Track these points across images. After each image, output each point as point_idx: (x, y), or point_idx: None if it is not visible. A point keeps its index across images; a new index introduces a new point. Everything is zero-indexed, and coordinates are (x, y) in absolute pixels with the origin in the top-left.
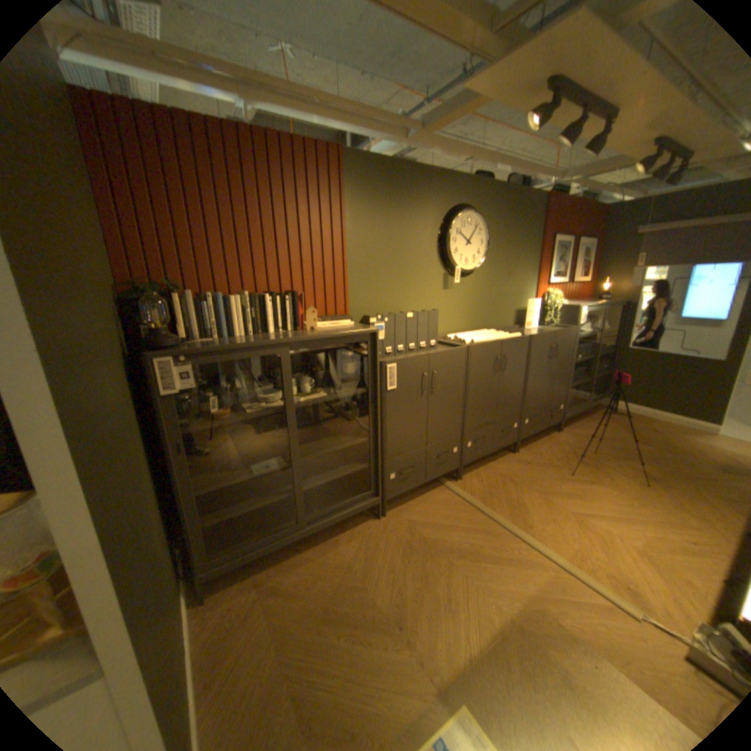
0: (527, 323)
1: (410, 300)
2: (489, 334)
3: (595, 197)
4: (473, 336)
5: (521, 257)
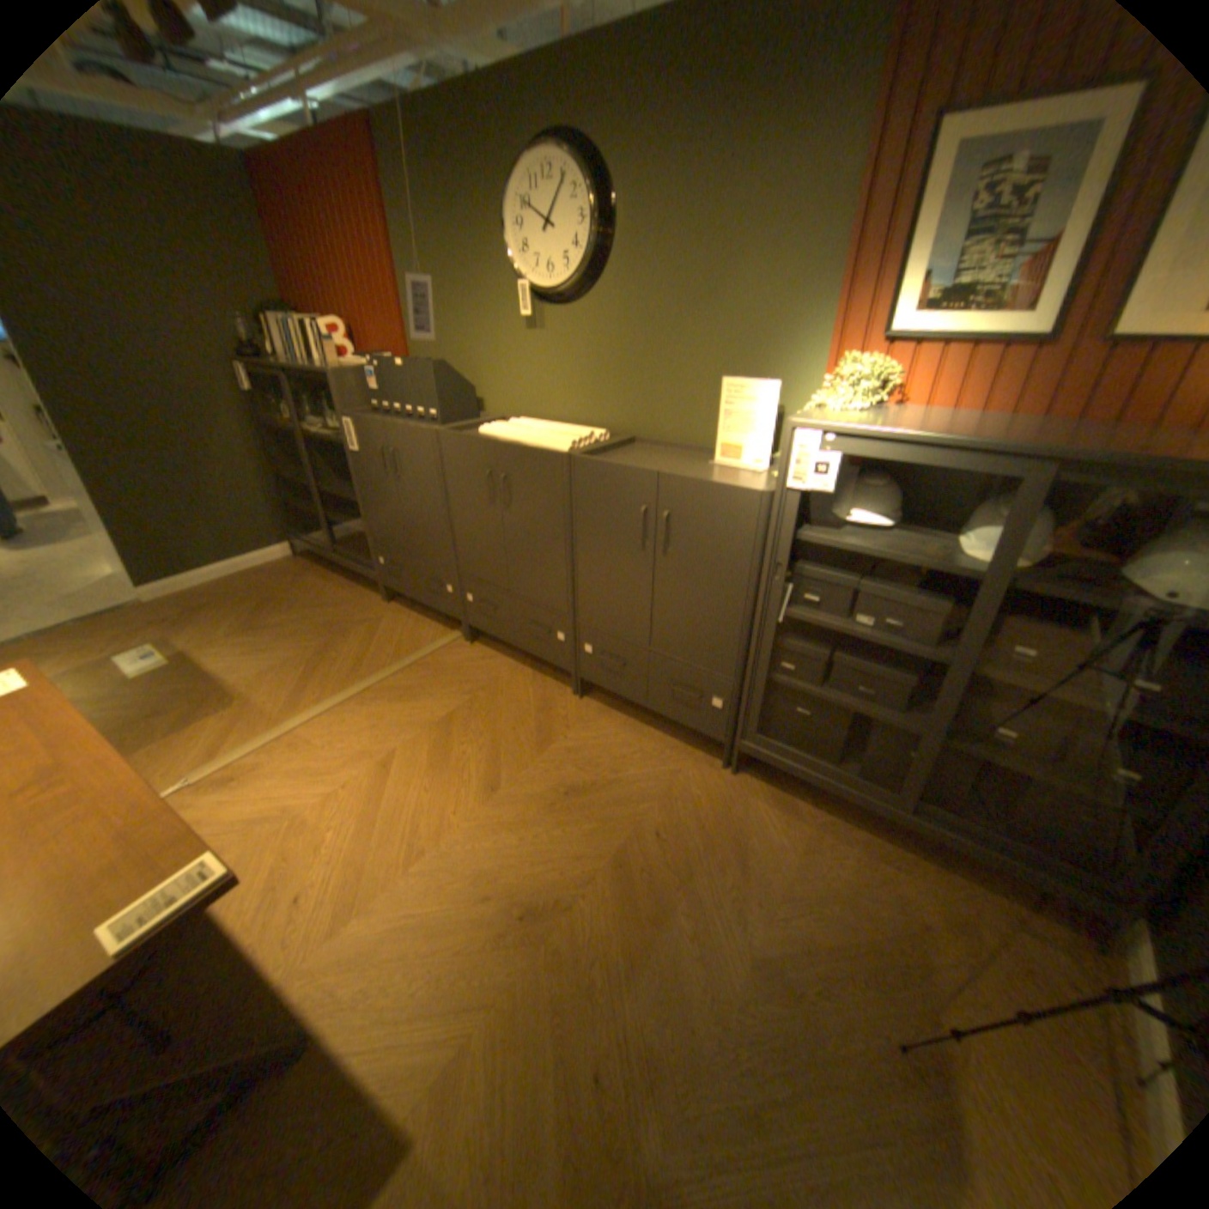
0: (722, 445)
1: (476, 343)
2: (551, 433)
3: None
4: (518, 427)
5: (752, 241)
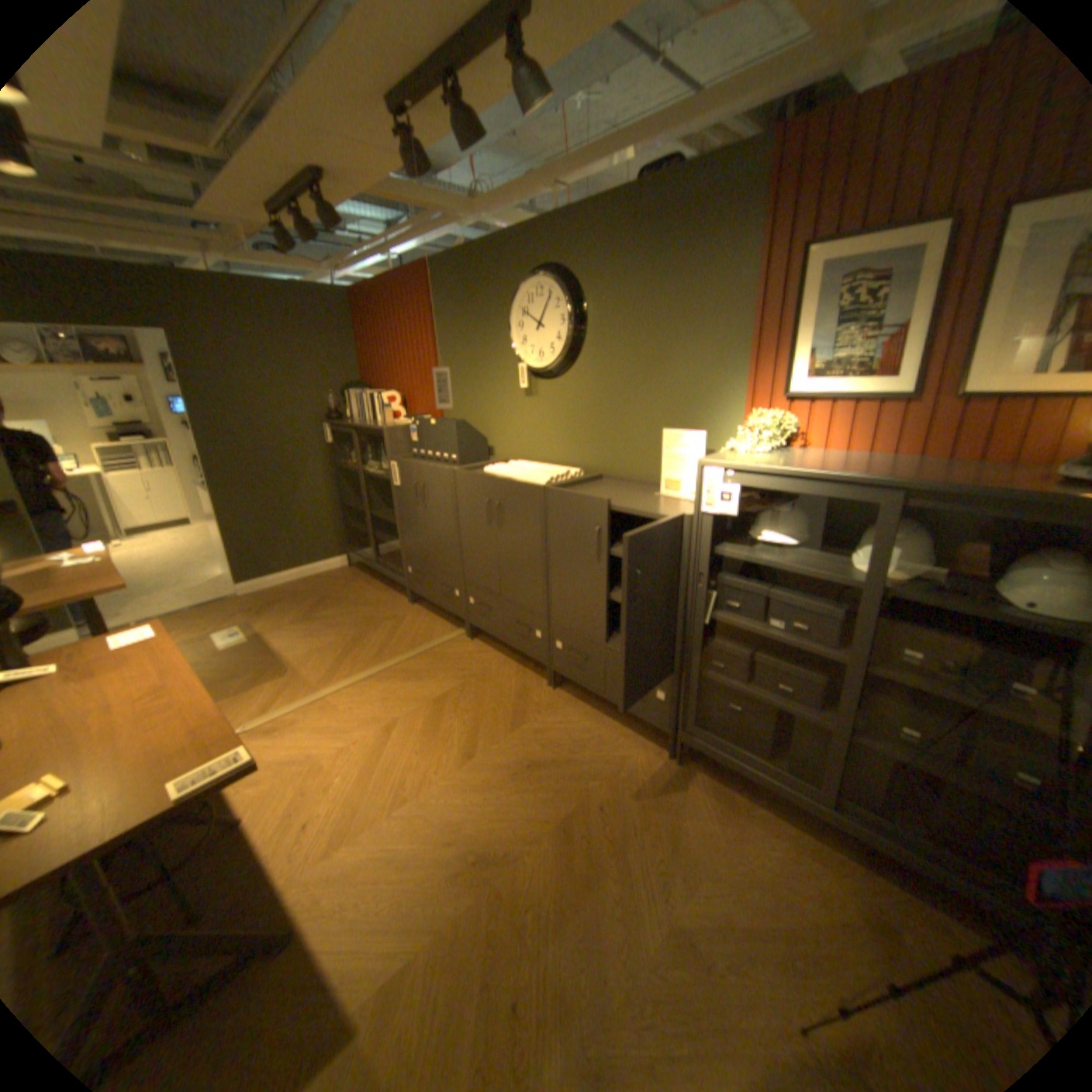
0: (665, 481)
1: (490, 407)
2: (537, 472)
3: None
4: (514, 467)
5: (683, 332)
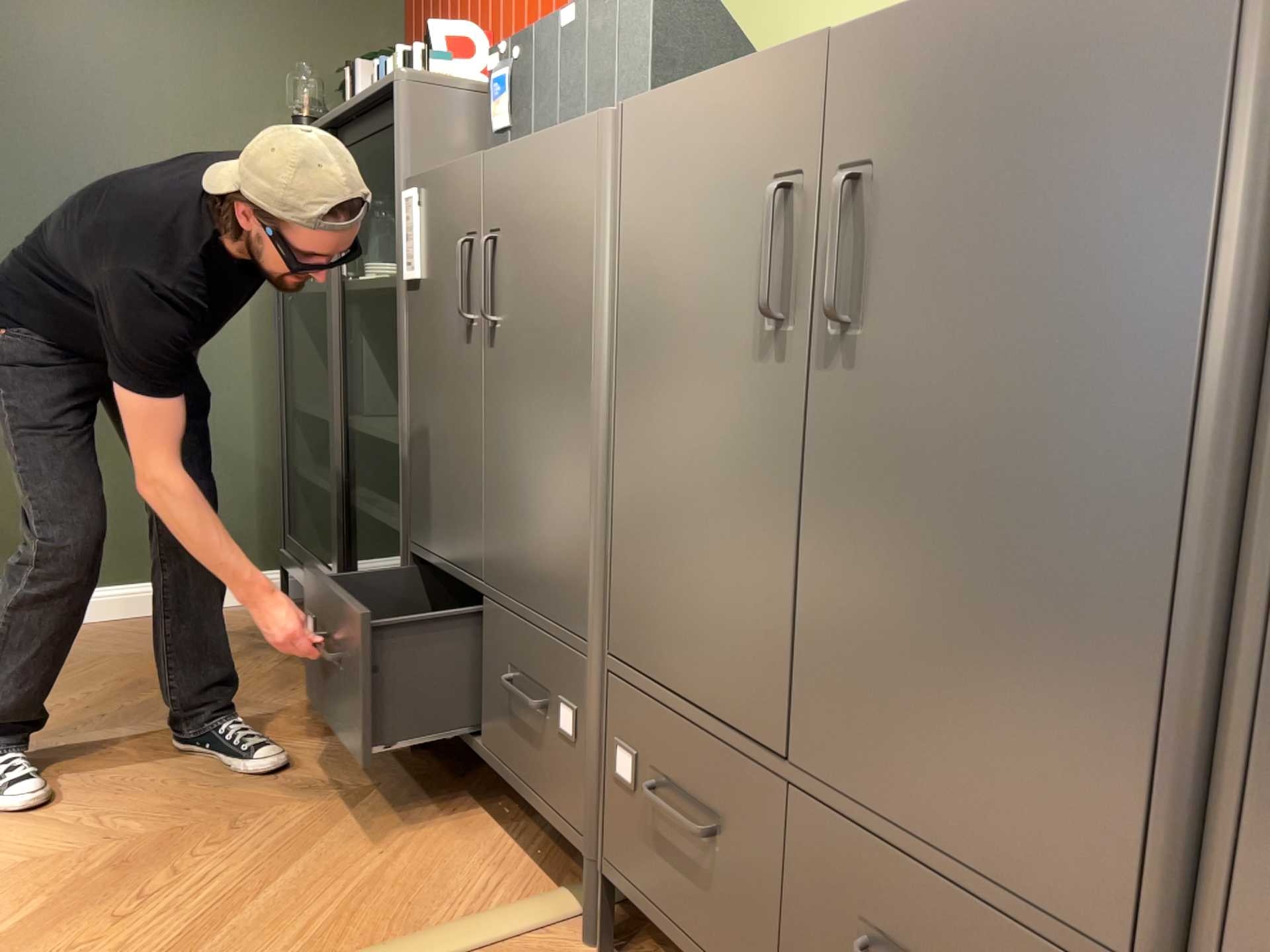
0: None
1: None
2: None
3: None
4: None
5: None
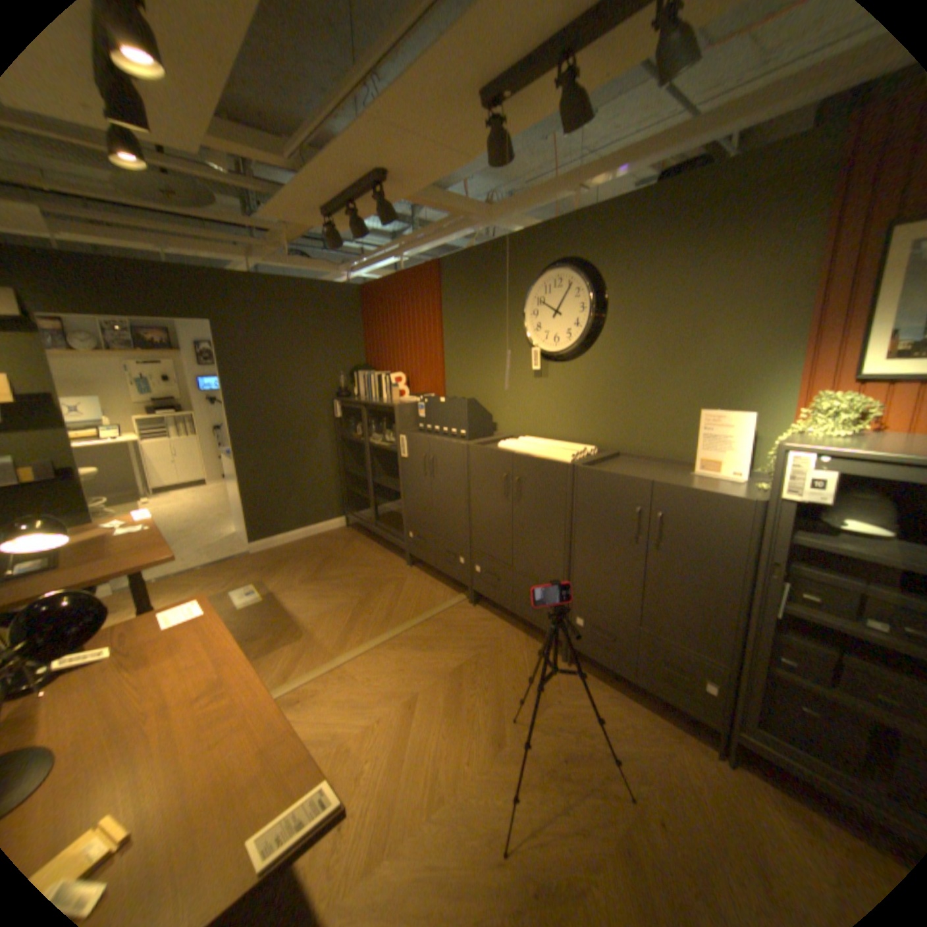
0: (702, 460)
1: (495, 387)
2: (554, 448)
3: None
4: (527, 443)
5: (722, 315)
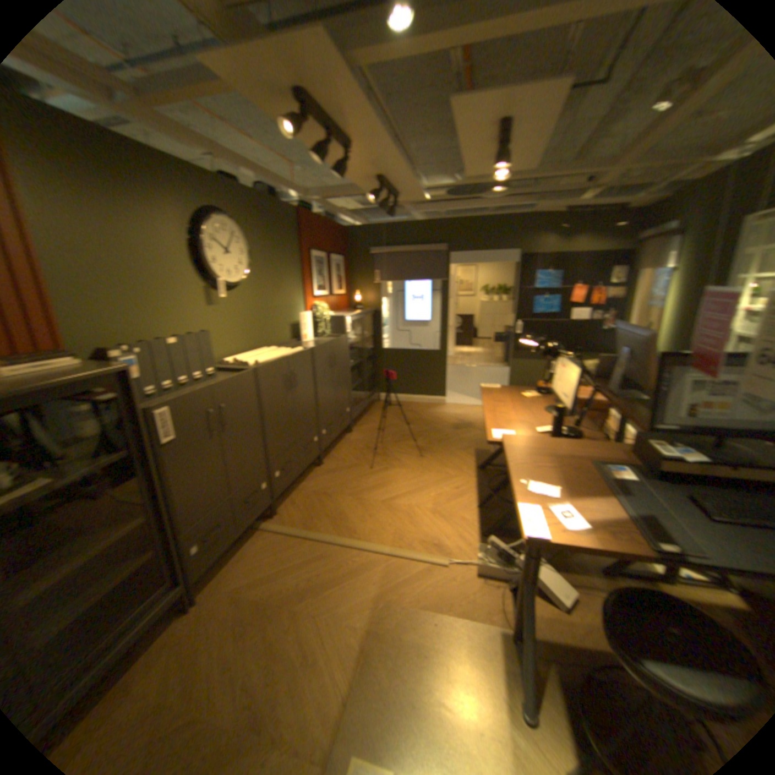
0: (302, 336)
1: (163, 320)
2: (270, 351)
3: (332, 219)
4: (254, 356)
5: (283, 271)
